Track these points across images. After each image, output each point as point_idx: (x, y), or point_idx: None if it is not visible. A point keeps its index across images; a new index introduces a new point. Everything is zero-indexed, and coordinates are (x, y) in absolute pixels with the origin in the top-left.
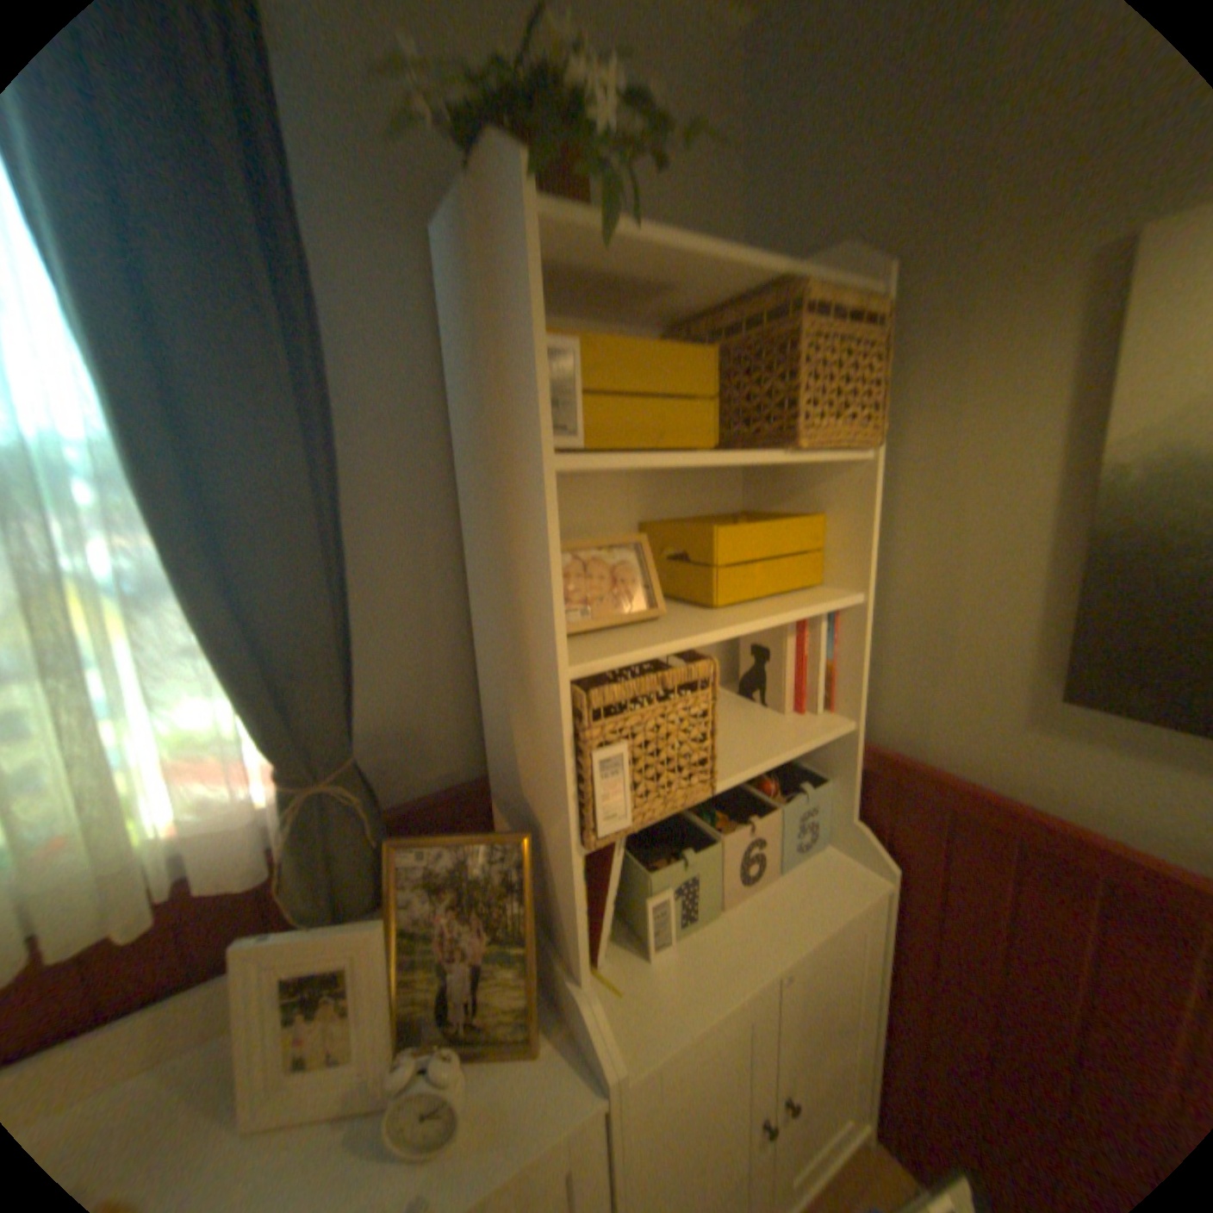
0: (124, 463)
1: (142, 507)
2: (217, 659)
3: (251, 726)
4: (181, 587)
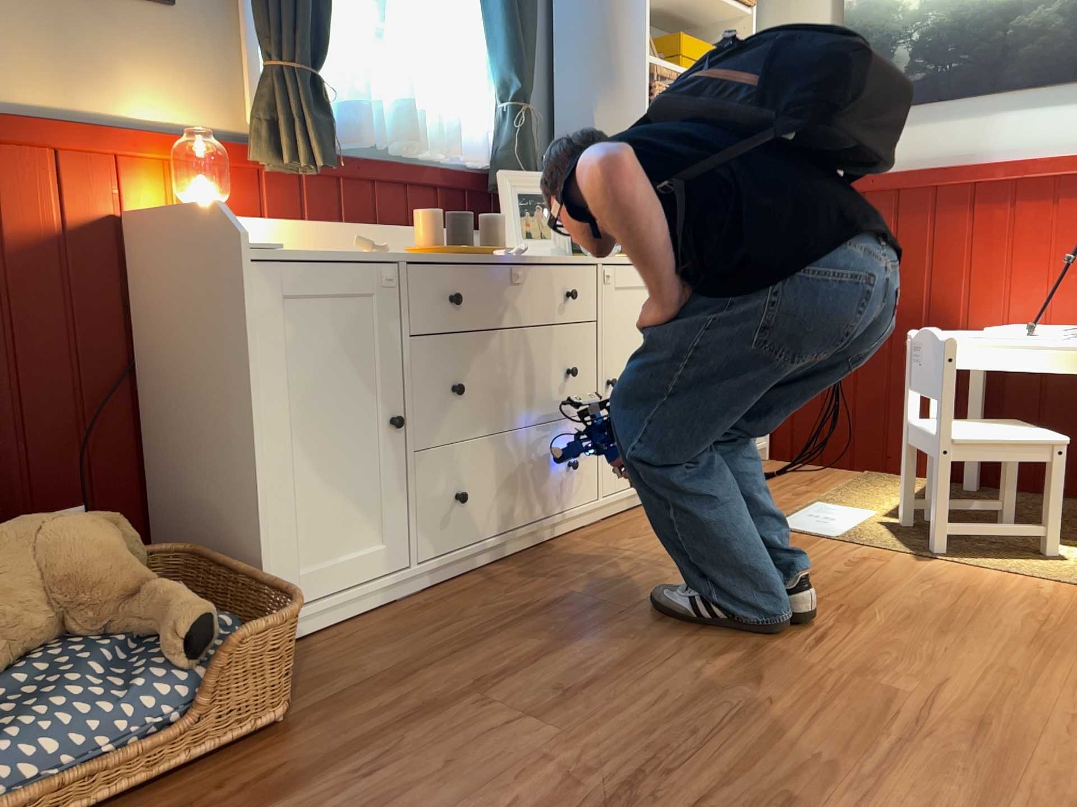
0: None
1: None
2: (497, 32)
3: (503, 71)
4: None
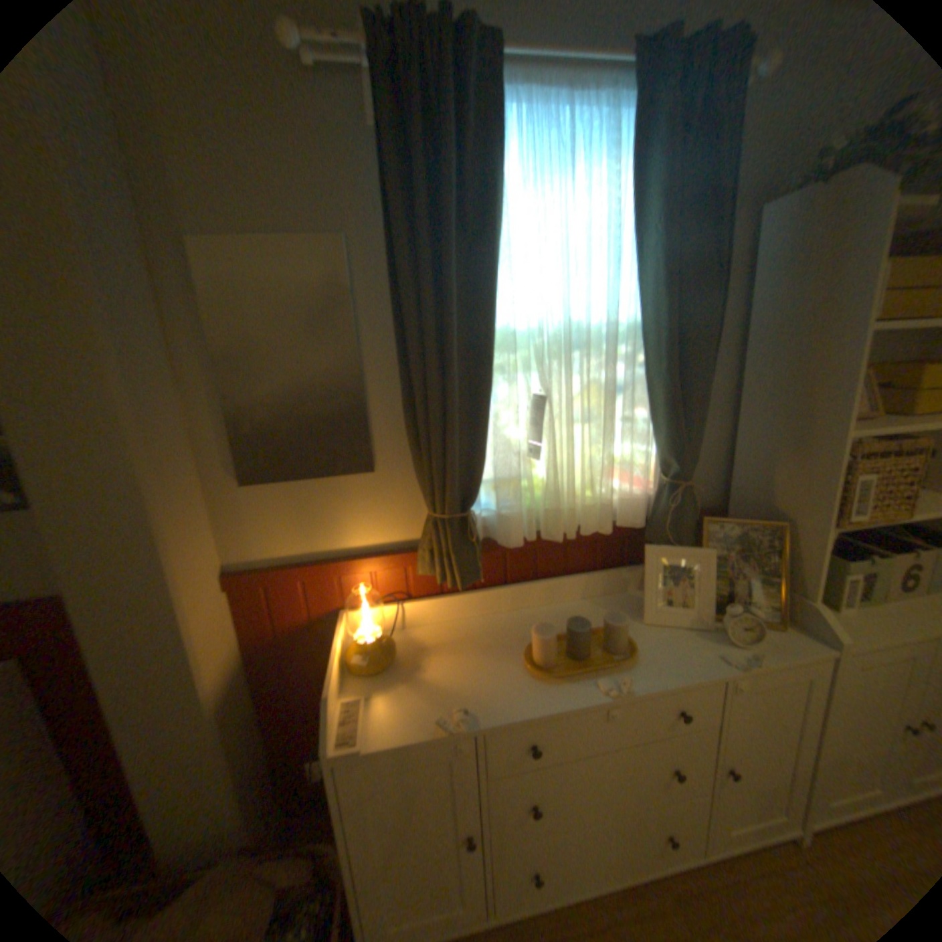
0: (652, 334)
1: (653, 352)
2: (660, 419)
3: (664, 451)
4: (656, 386)
